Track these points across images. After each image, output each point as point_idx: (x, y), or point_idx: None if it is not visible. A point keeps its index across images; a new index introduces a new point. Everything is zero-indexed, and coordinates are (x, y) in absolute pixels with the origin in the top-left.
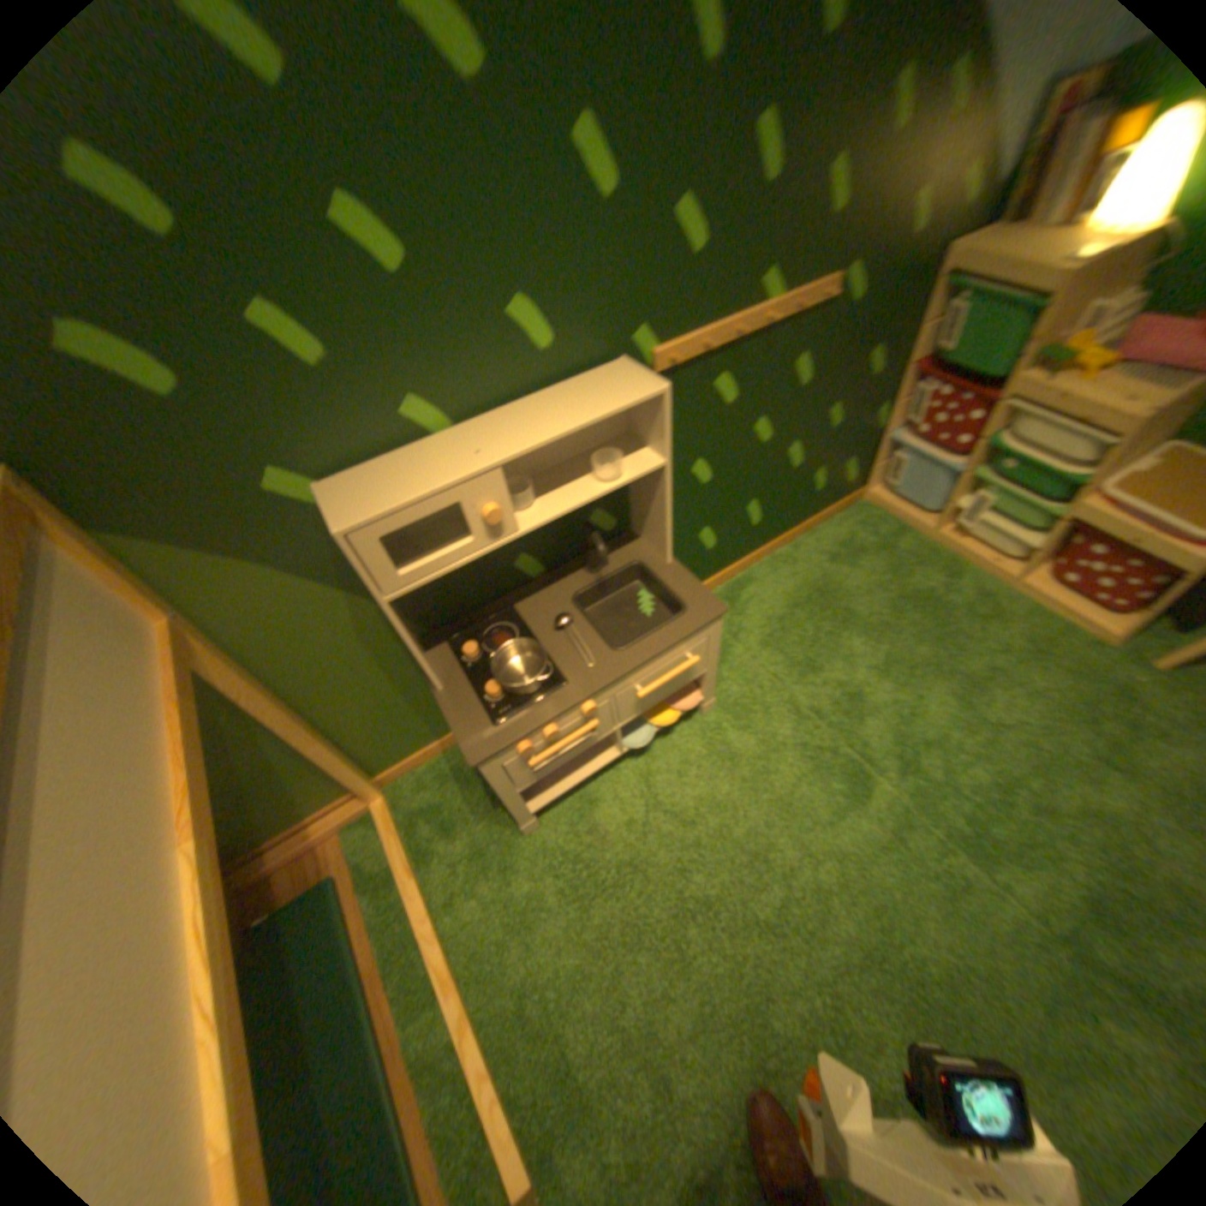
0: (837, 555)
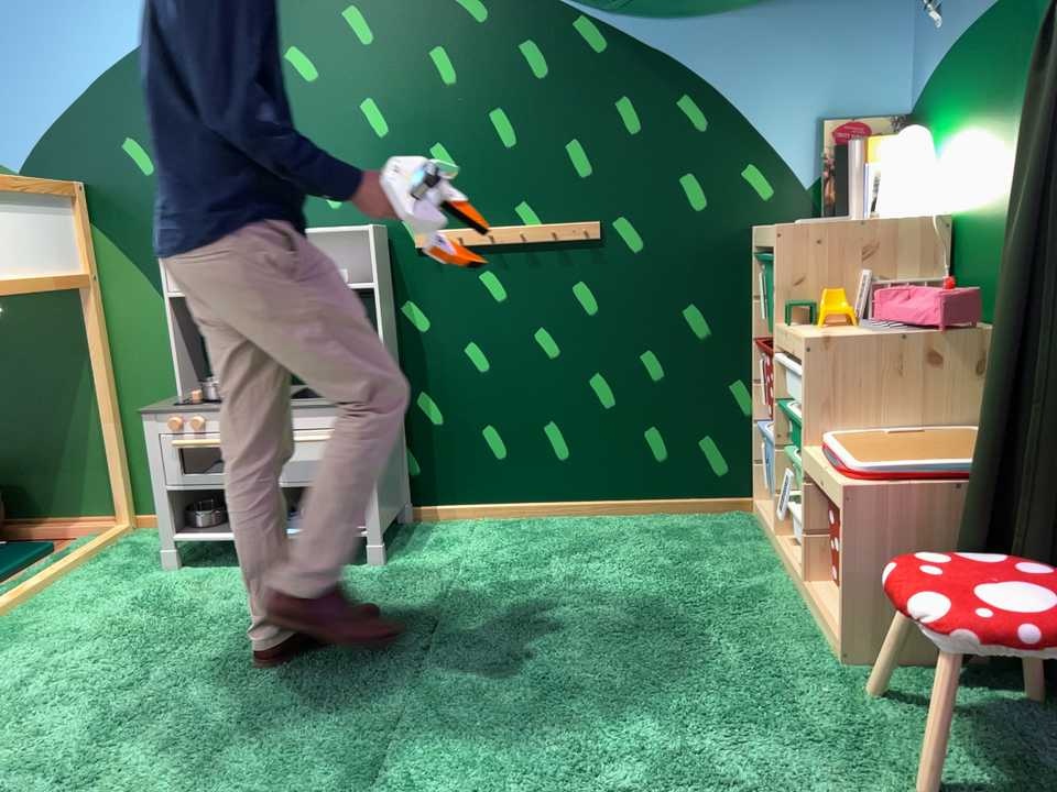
0: (655, 532)
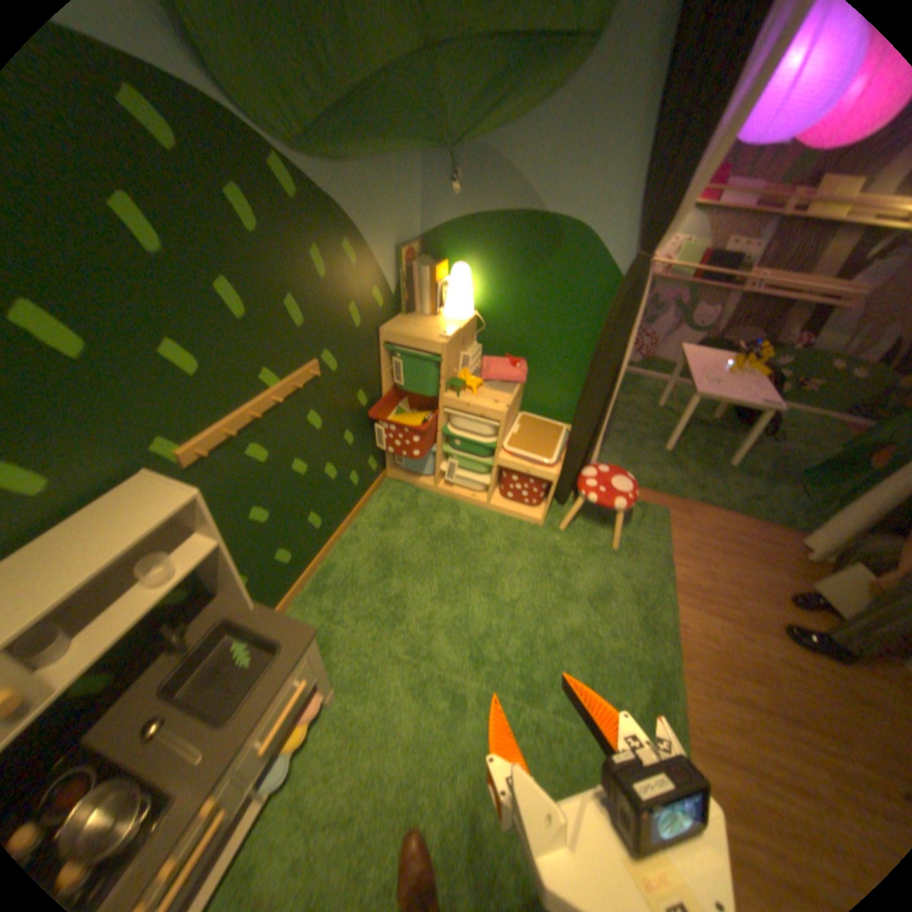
0: (383, 522)
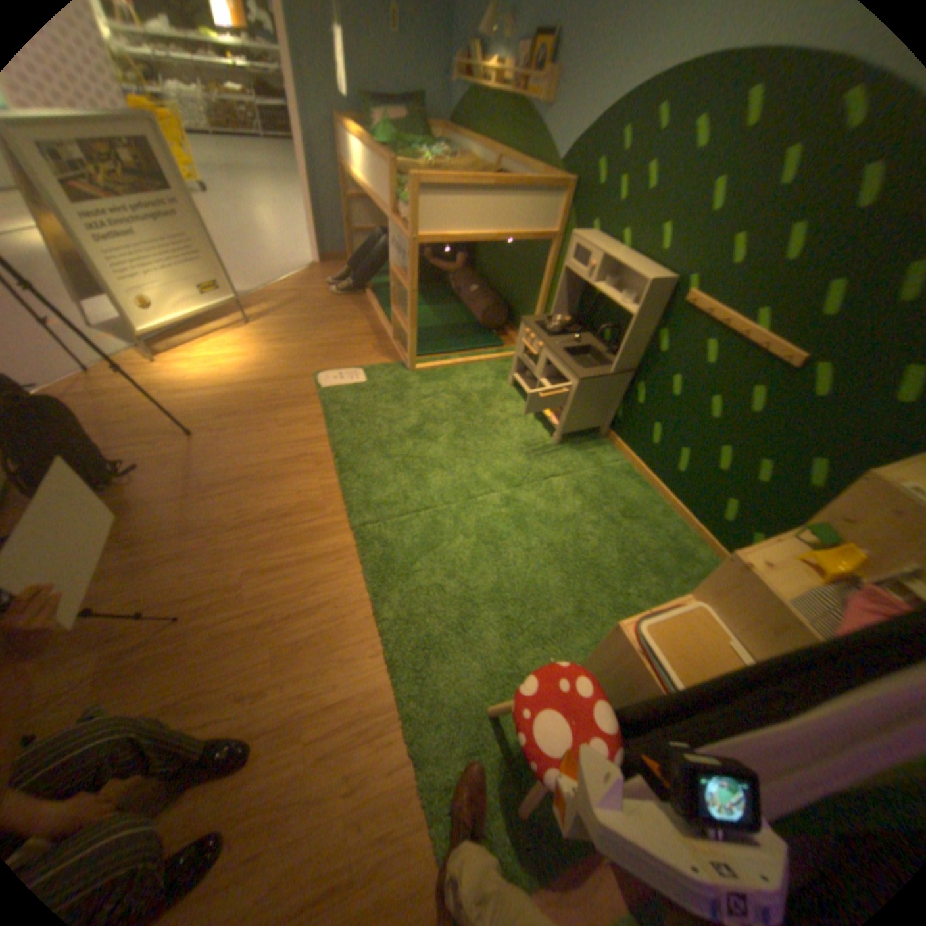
0: (674, 544)
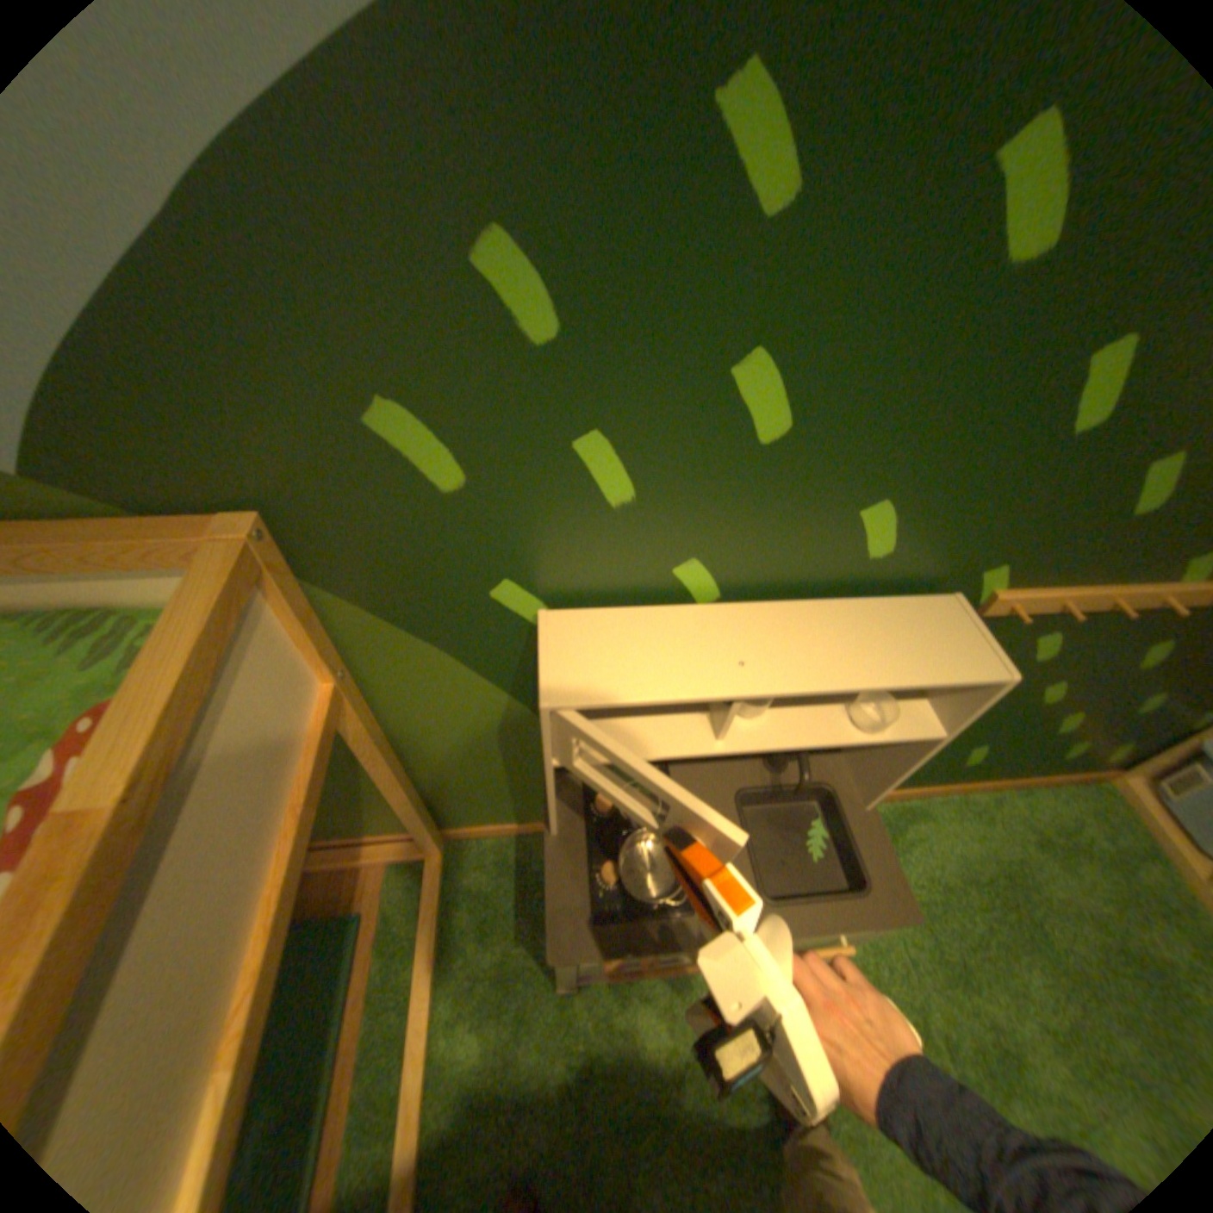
0: (1051, 842)
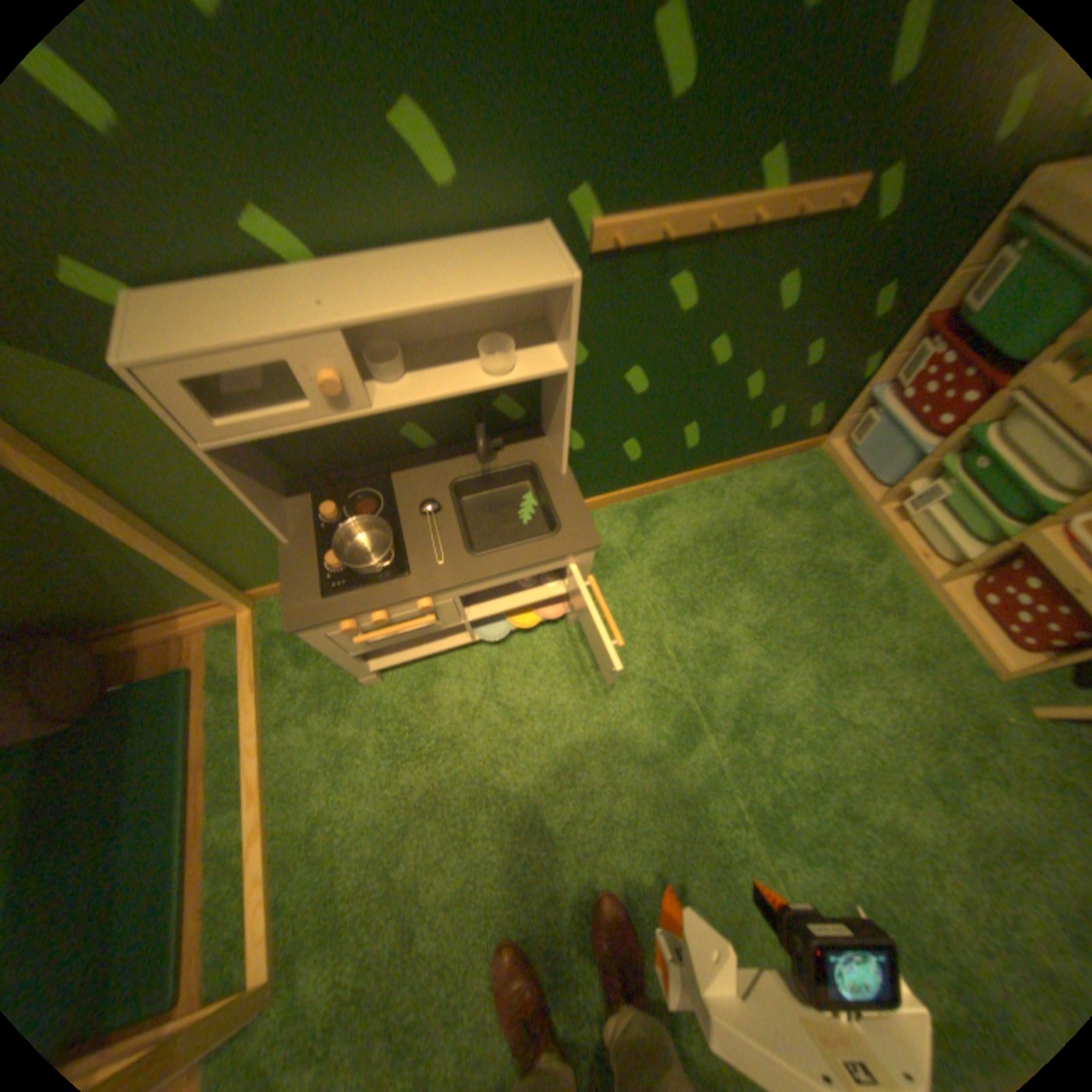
0: (767, 500)
